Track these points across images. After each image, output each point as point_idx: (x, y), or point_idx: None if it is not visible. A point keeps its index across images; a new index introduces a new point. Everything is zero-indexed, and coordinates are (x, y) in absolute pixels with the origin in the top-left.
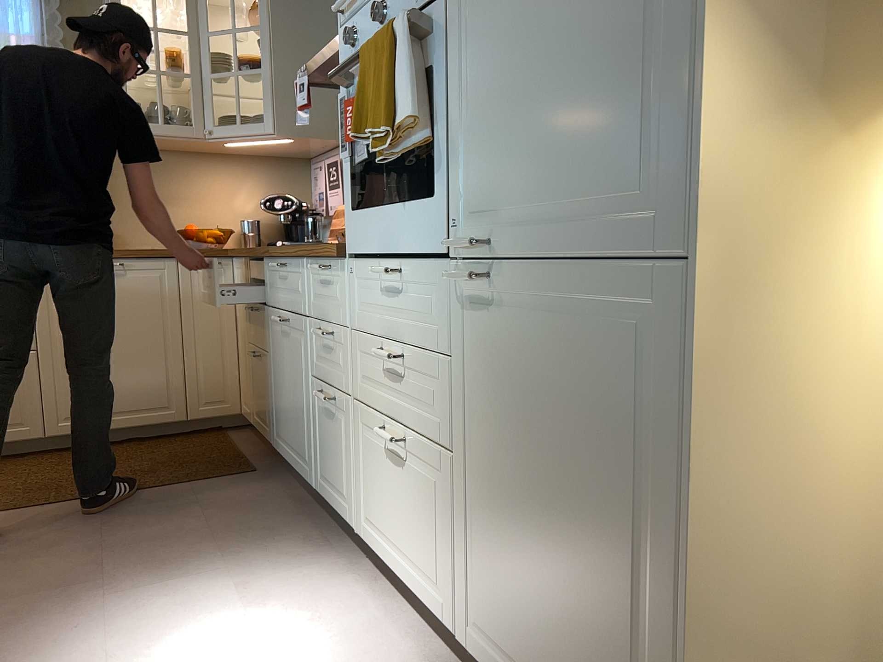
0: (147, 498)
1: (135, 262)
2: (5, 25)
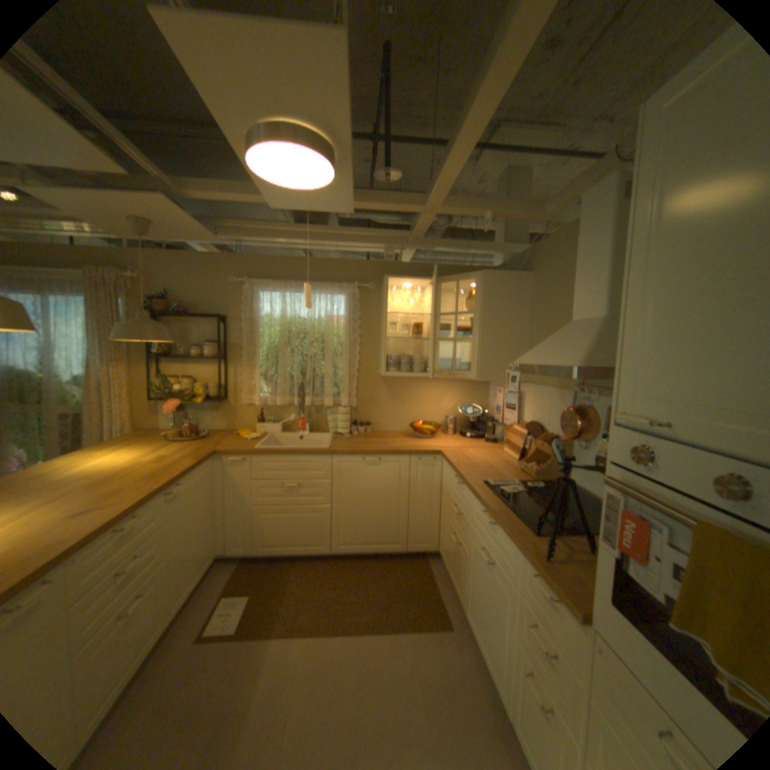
0: (385, 648)
1: (387, 457)
2: (332, 312)
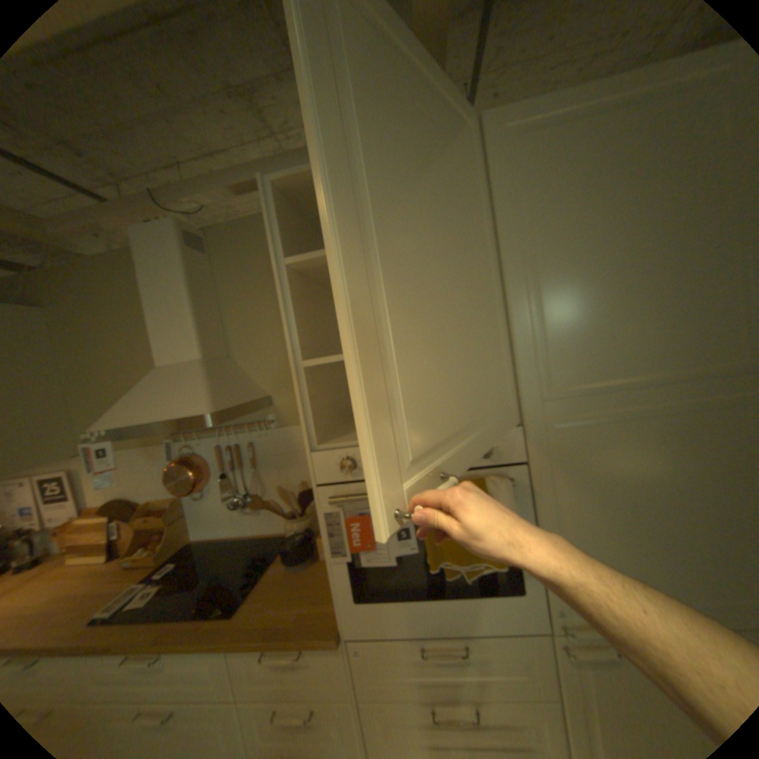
0: None
1: None
2: None
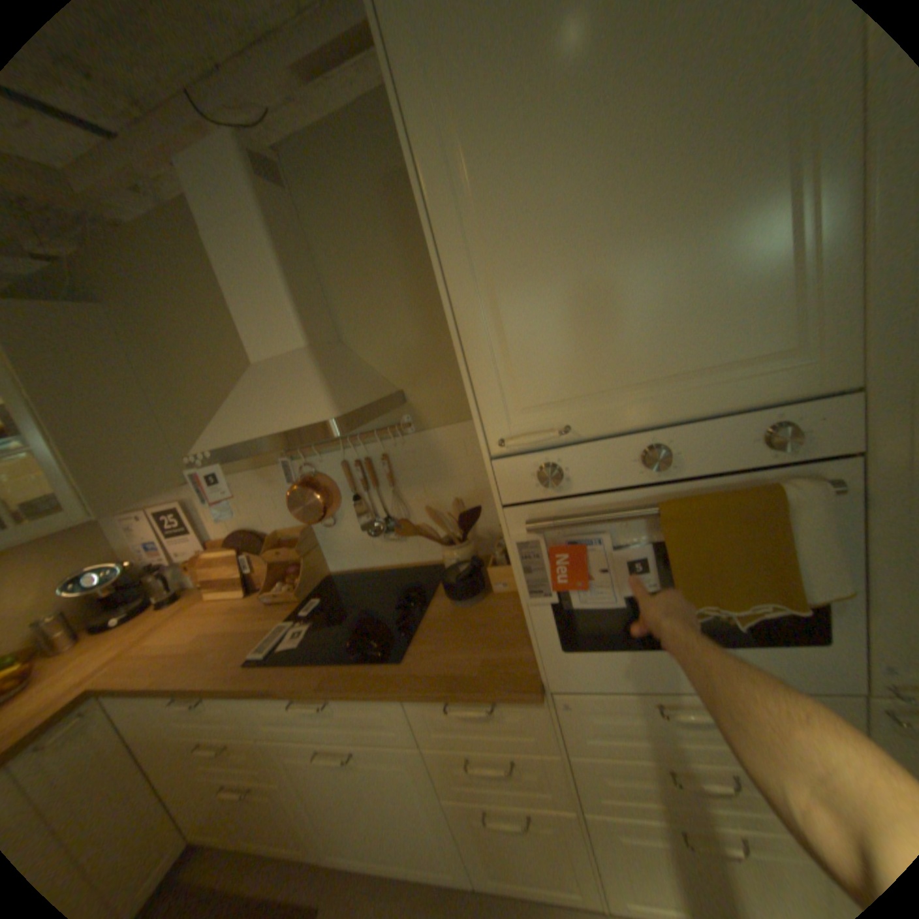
0: None
1: None
2: None
